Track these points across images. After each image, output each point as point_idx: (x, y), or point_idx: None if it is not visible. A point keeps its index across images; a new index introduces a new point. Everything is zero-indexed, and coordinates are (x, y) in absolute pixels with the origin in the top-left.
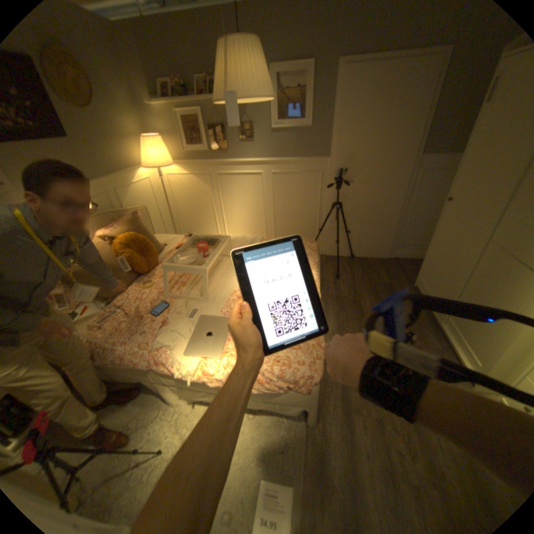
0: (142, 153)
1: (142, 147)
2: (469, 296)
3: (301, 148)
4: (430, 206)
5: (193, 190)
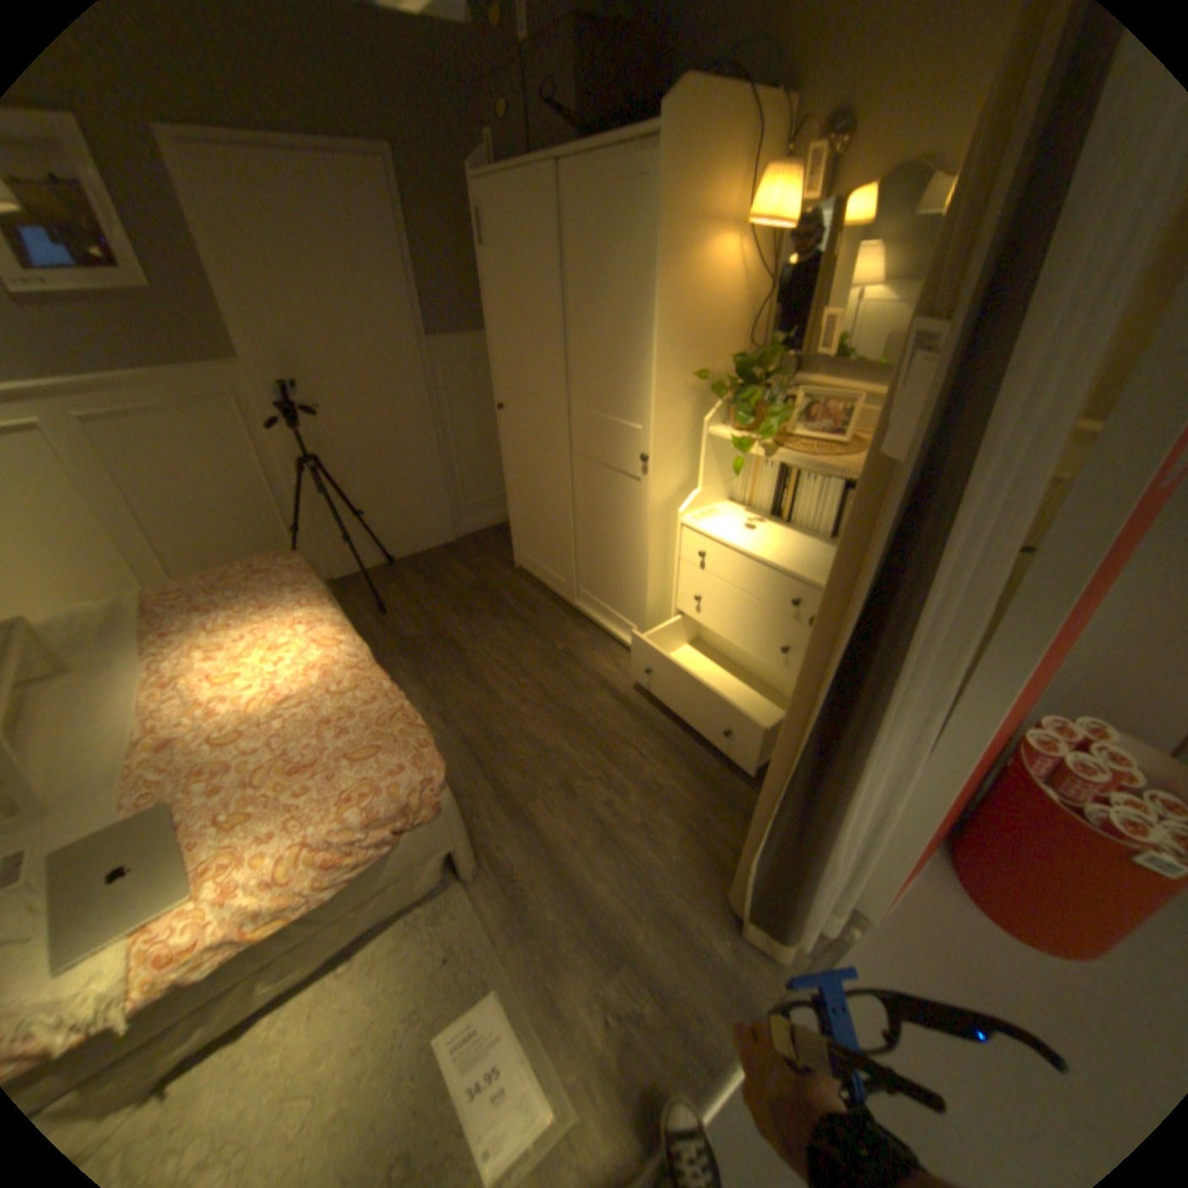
0: None
1: None
2: (584, 545)
3: (147, 344)
4: (478, 430)
5: None
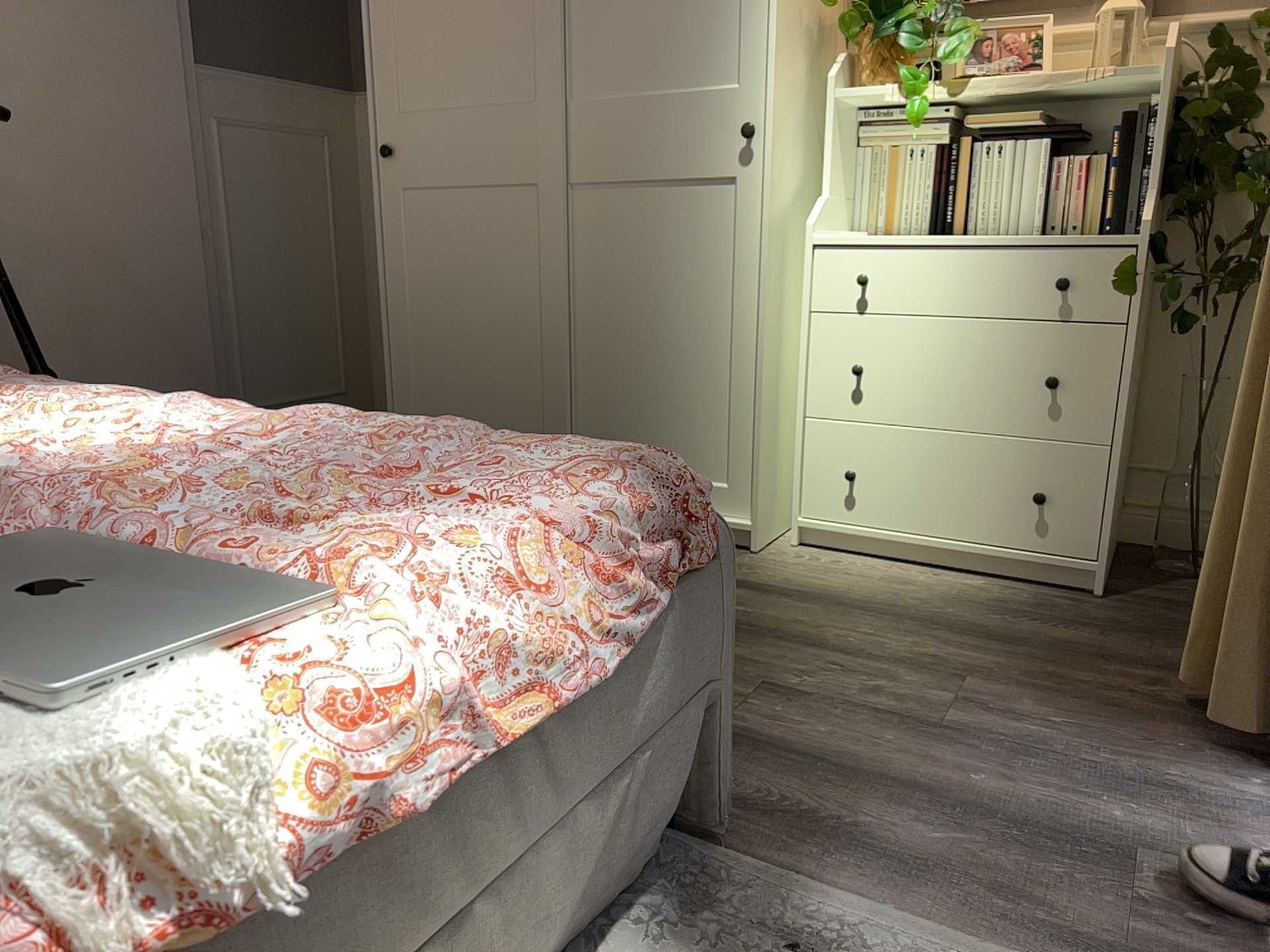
0: None
1: None
2: (591, 362)
3: None
4: (277, 255)
5: None
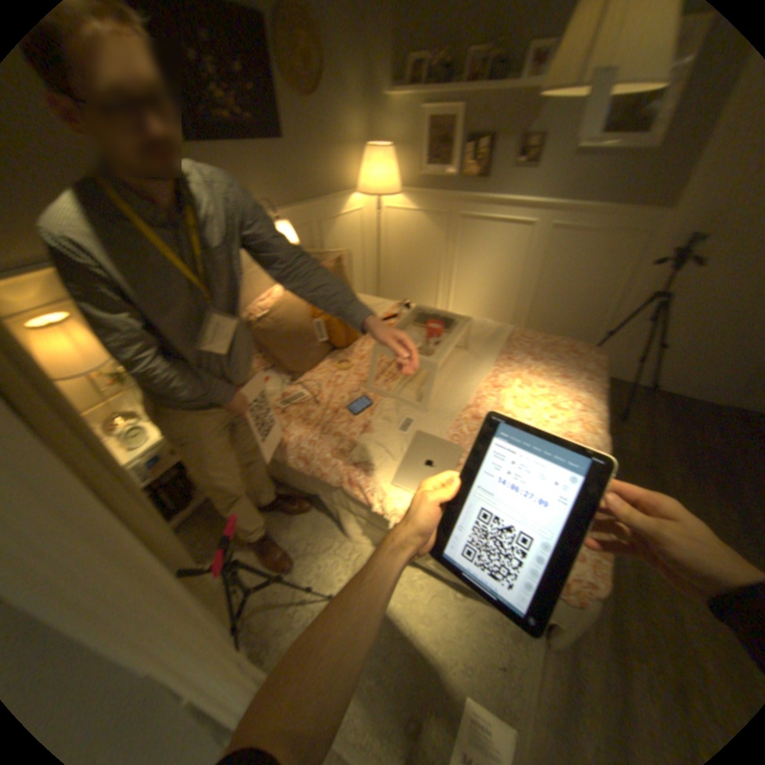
0: (361, 172)
1: (362, 163)
2: None
3: (622, 186)
4: None
5: (415, 236)
